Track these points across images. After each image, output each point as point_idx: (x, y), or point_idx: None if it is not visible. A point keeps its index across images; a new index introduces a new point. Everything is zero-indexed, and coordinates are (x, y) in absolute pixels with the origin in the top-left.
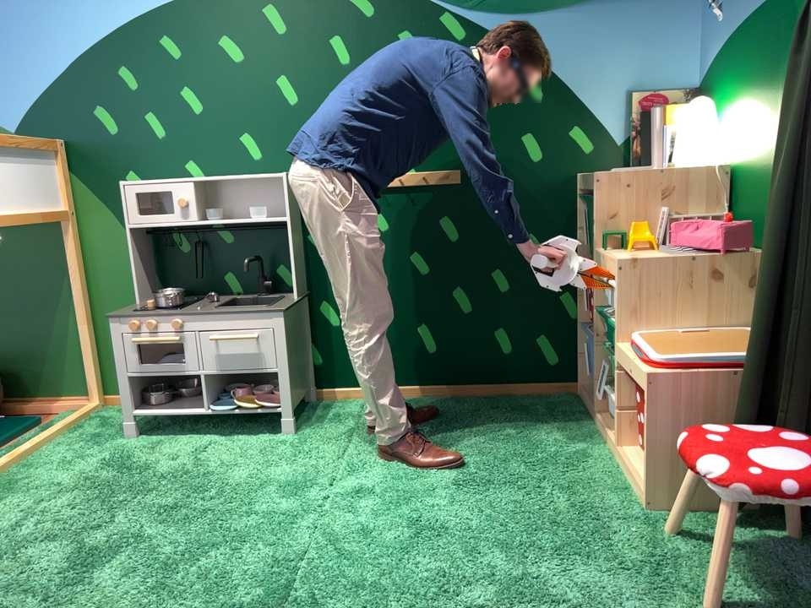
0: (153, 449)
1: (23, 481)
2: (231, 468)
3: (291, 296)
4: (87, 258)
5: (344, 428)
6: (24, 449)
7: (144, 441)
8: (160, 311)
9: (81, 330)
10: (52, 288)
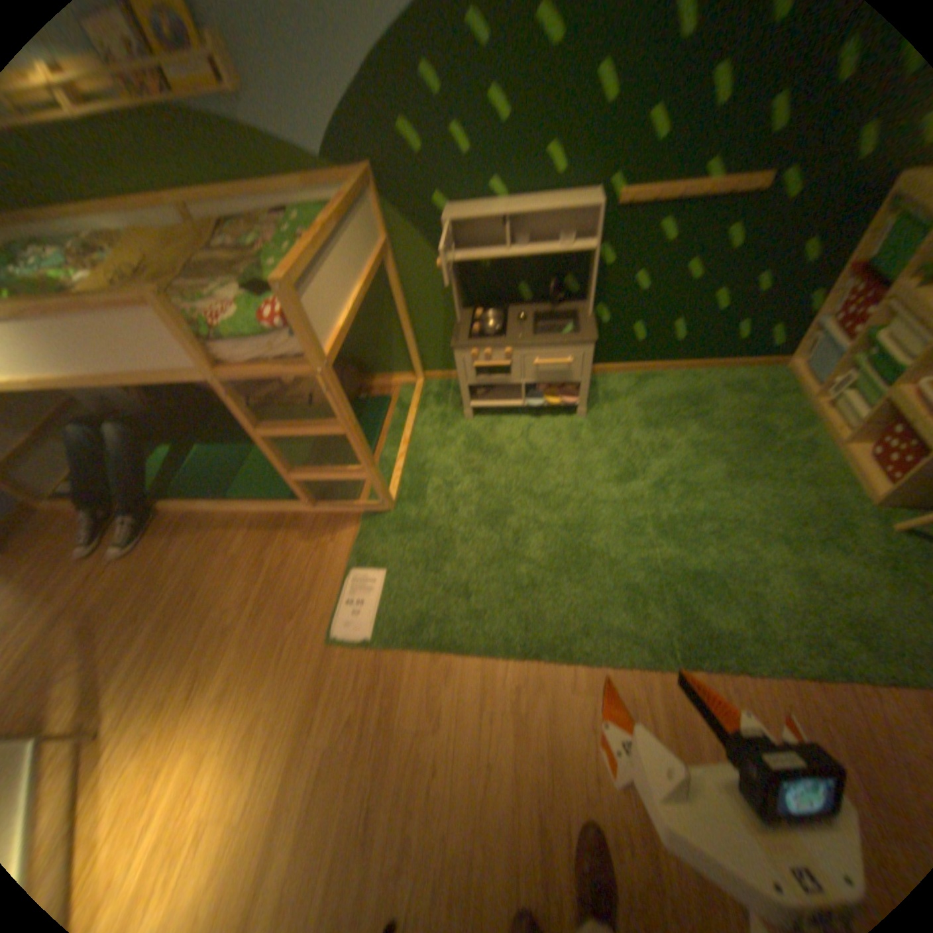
0: (491, 431)
1: (426, 464)
2: (557, 452)
3: (586, 313)
4: (403, 276)
5: (617, 409)
6: (408, 434)
7: (480, 421)
8: (490, 337)
9: (406, 334)
10: (377, 300)
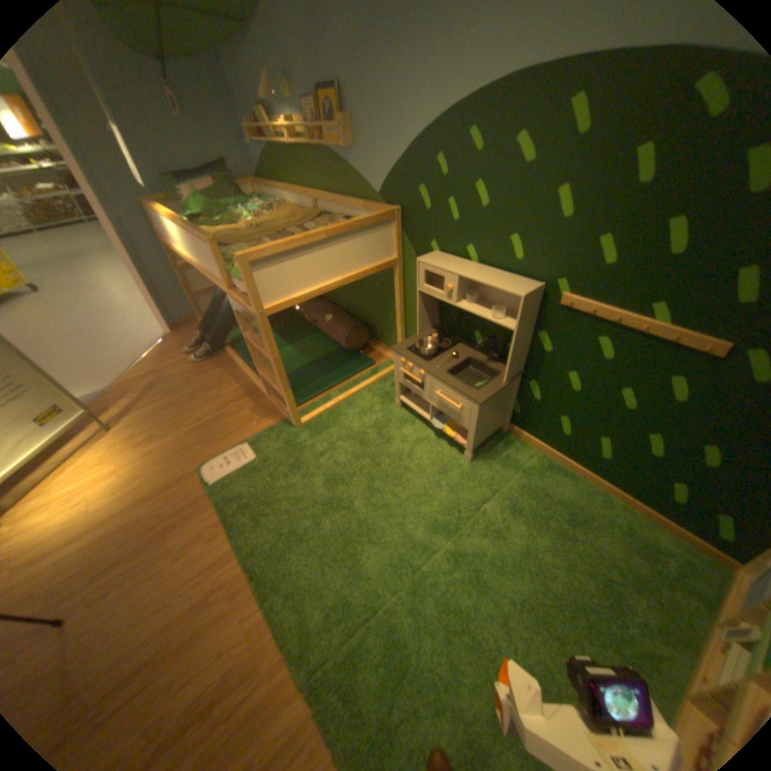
0: (400, 425)
1: (342, 417)
2: (420, 472)
3: (501, 380)
4: (405, 288)
5: (502, 477)
6: (352, 392)
7: (401, 414)
8: (419, 357)
9: (397, 328)
10: (389, 297)
